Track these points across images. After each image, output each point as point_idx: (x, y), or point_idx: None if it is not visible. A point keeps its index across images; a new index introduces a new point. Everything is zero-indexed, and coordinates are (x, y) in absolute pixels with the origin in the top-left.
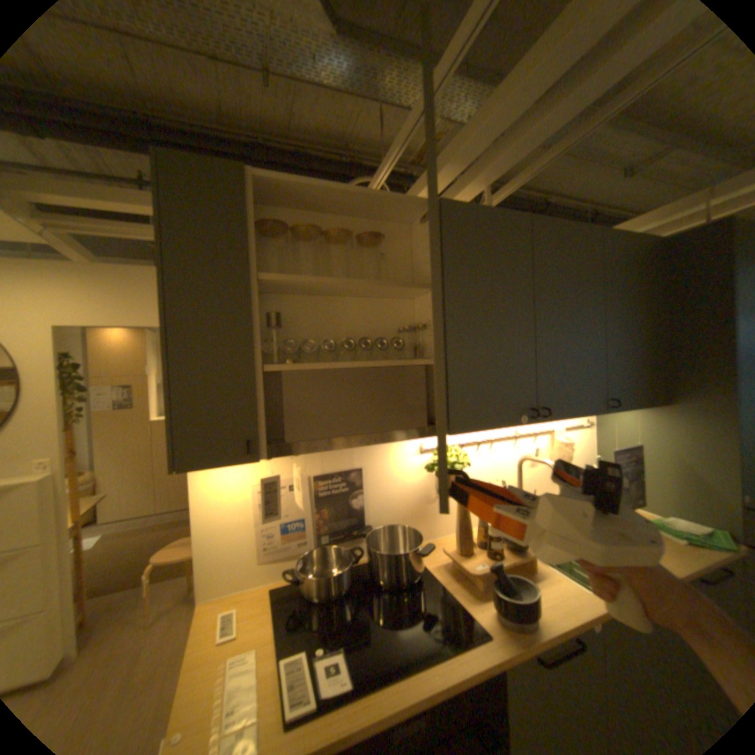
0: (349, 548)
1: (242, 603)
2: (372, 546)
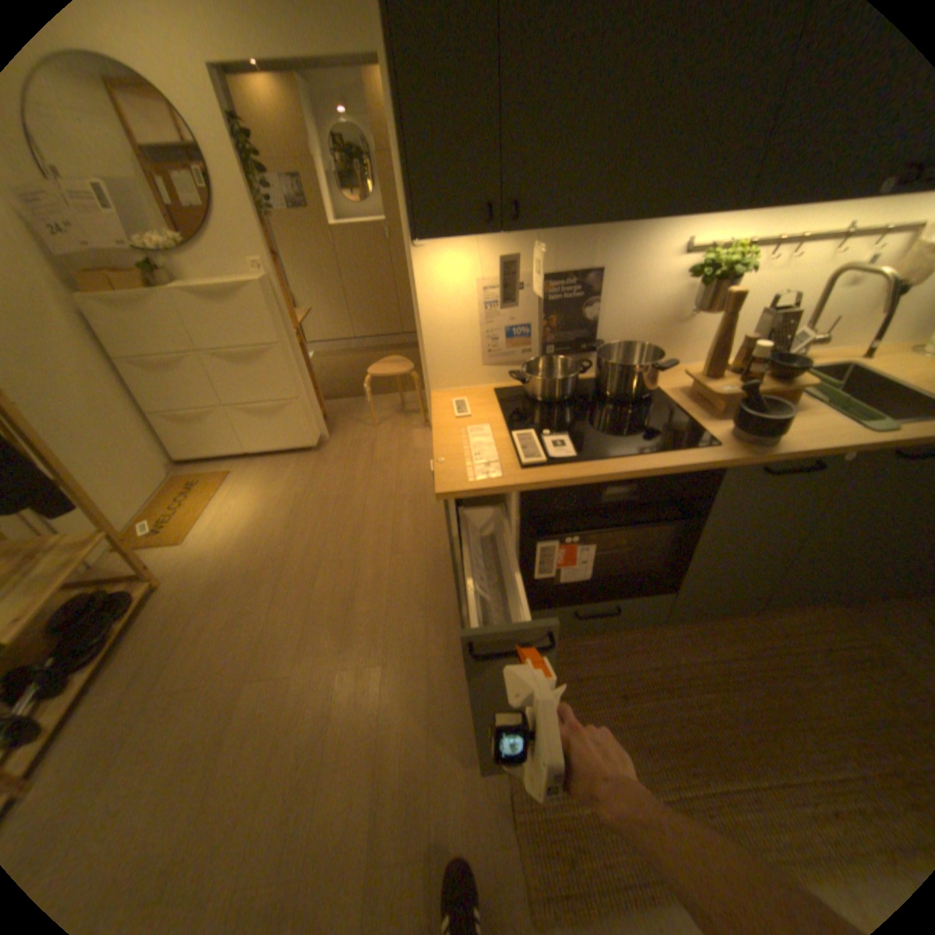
0: (573, 361)
1: (468, 395)
2: (600, 359)
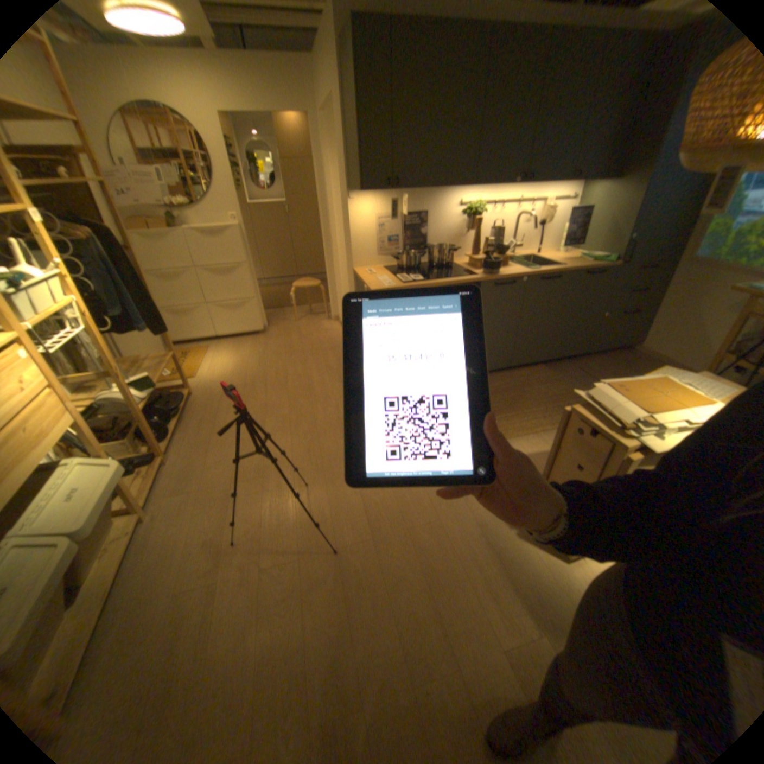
0: (417, 254)
1: (371, 270)
2: (428, 251)
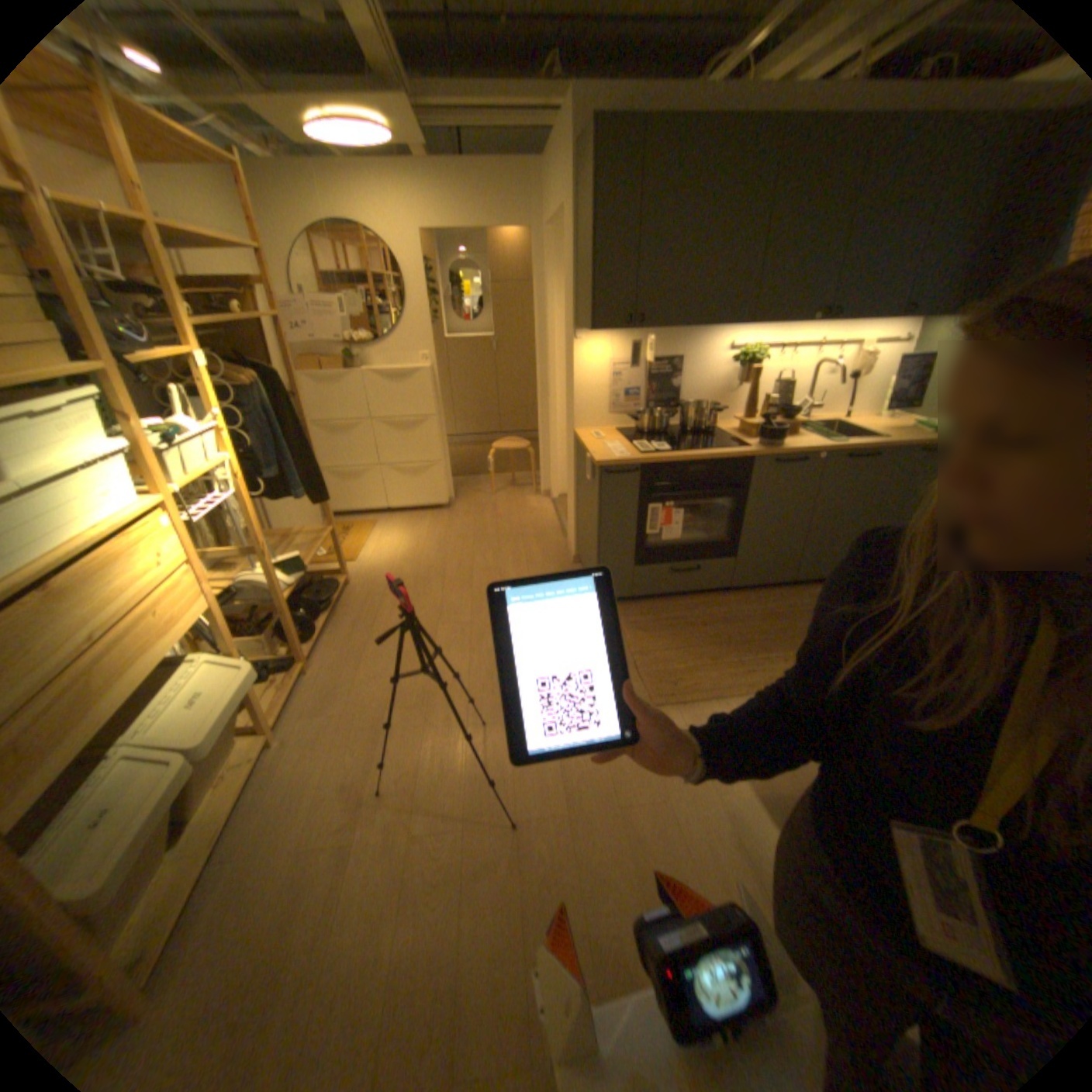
0: (664, 413)
1: (598, 432)
2: (681, 410)
